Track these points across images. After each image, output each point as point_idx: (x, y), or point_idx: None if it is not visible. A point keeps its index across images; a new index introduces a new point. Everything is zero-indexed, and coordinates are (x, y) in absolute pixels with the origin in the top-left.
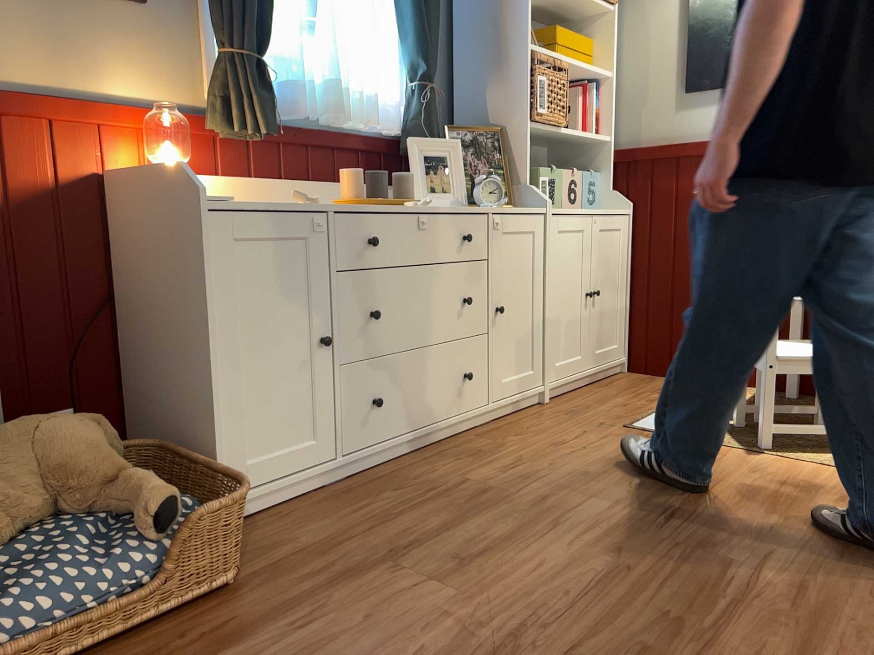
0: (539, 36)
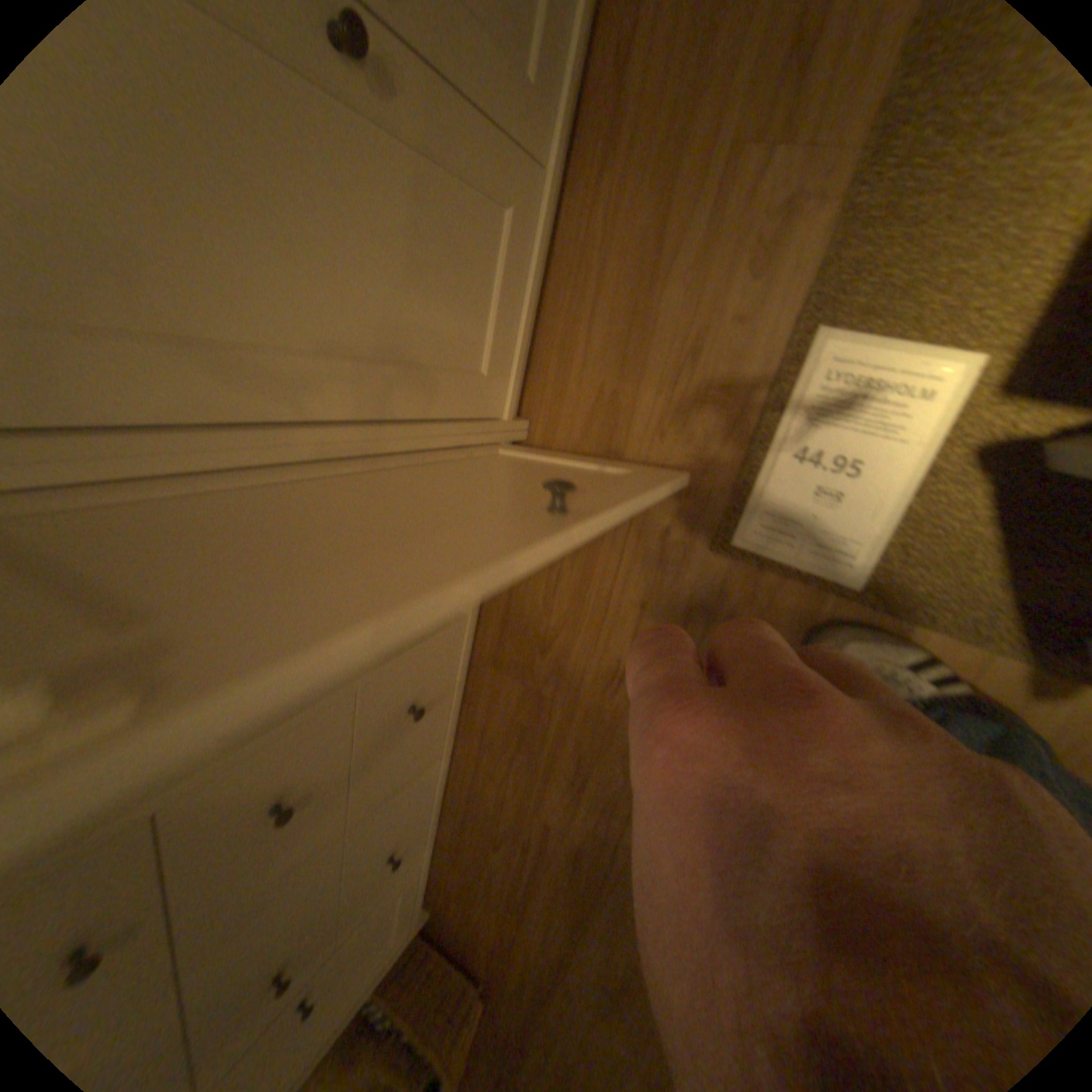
0: None
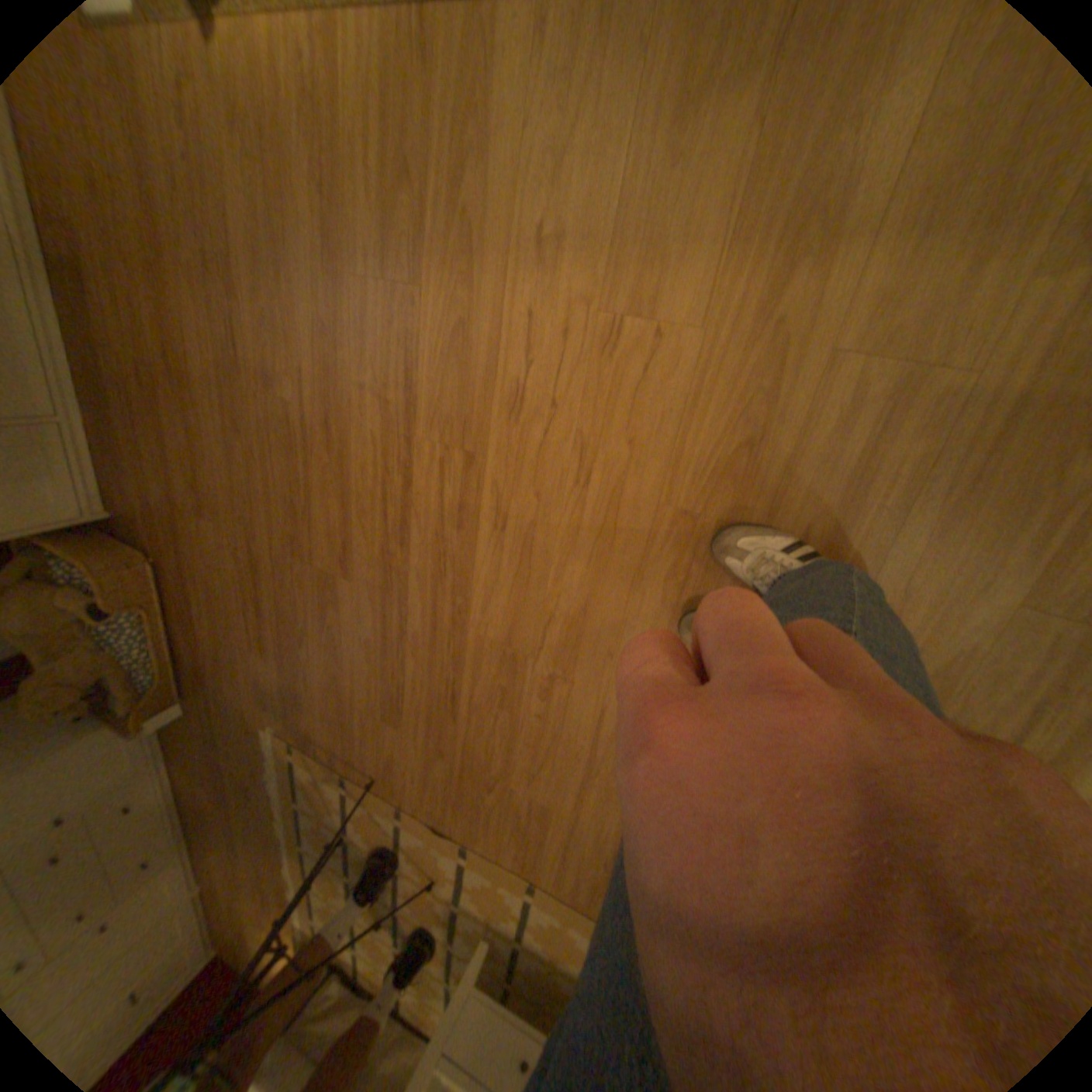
0: None
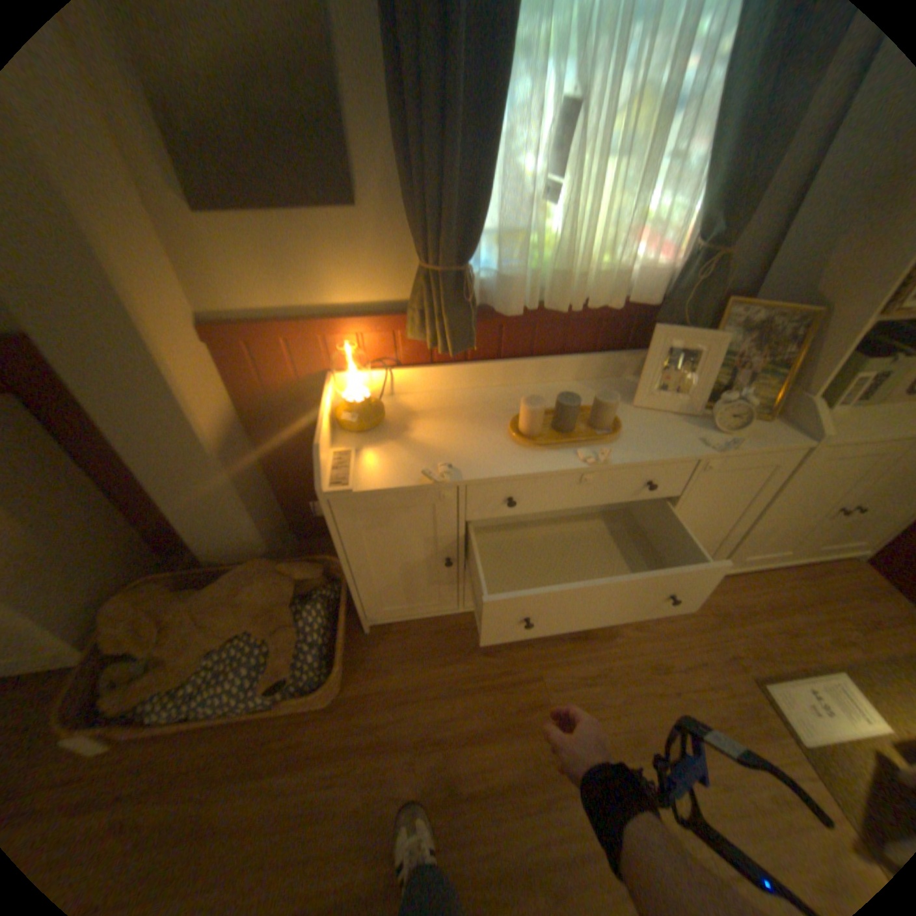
0: None
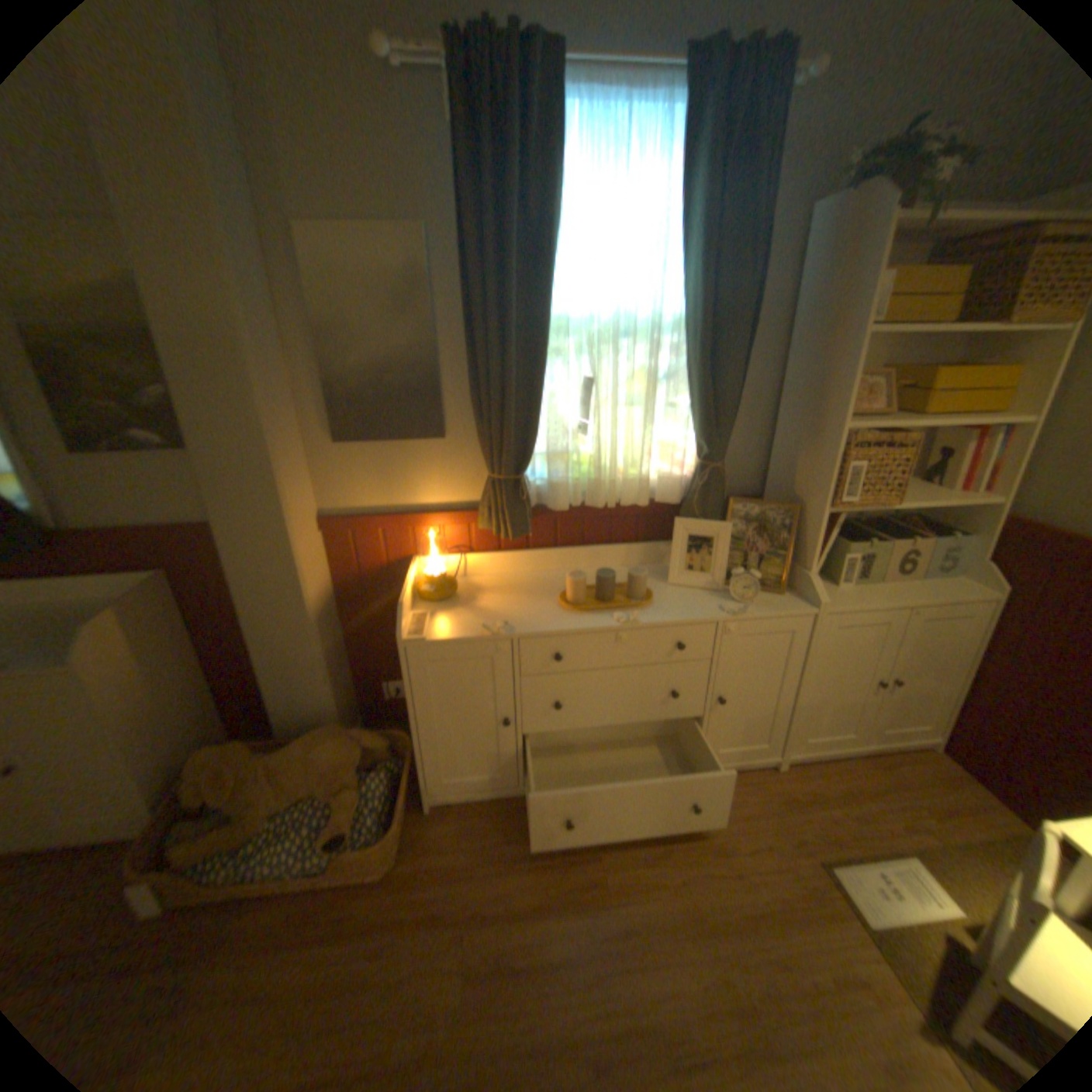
0: (916, 372)
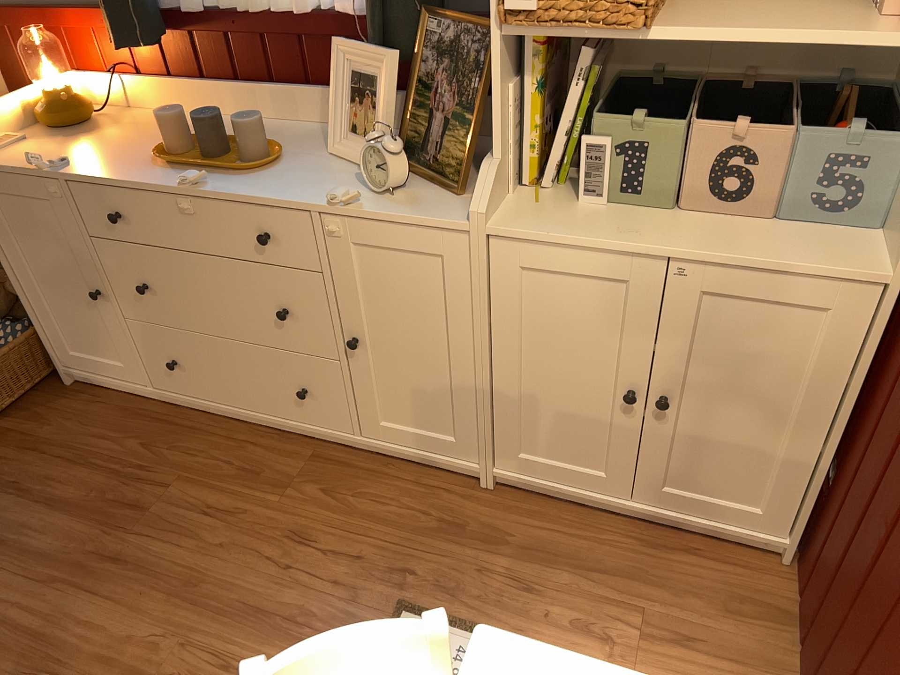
0: None
